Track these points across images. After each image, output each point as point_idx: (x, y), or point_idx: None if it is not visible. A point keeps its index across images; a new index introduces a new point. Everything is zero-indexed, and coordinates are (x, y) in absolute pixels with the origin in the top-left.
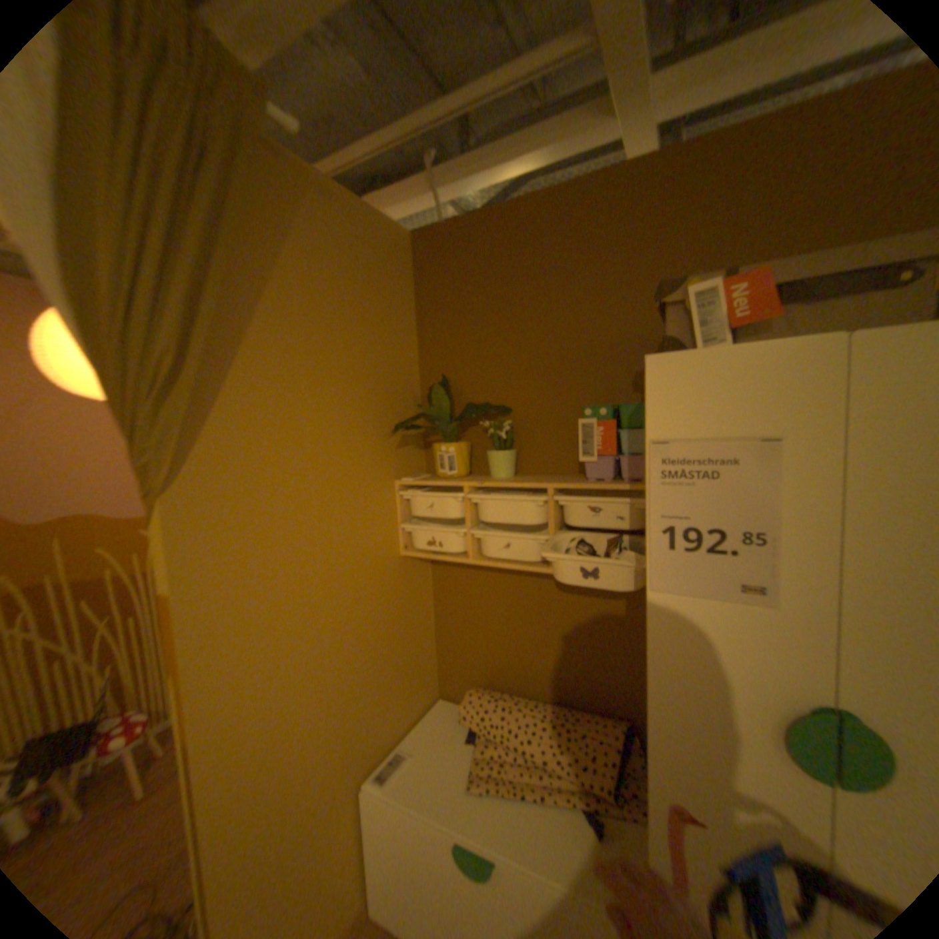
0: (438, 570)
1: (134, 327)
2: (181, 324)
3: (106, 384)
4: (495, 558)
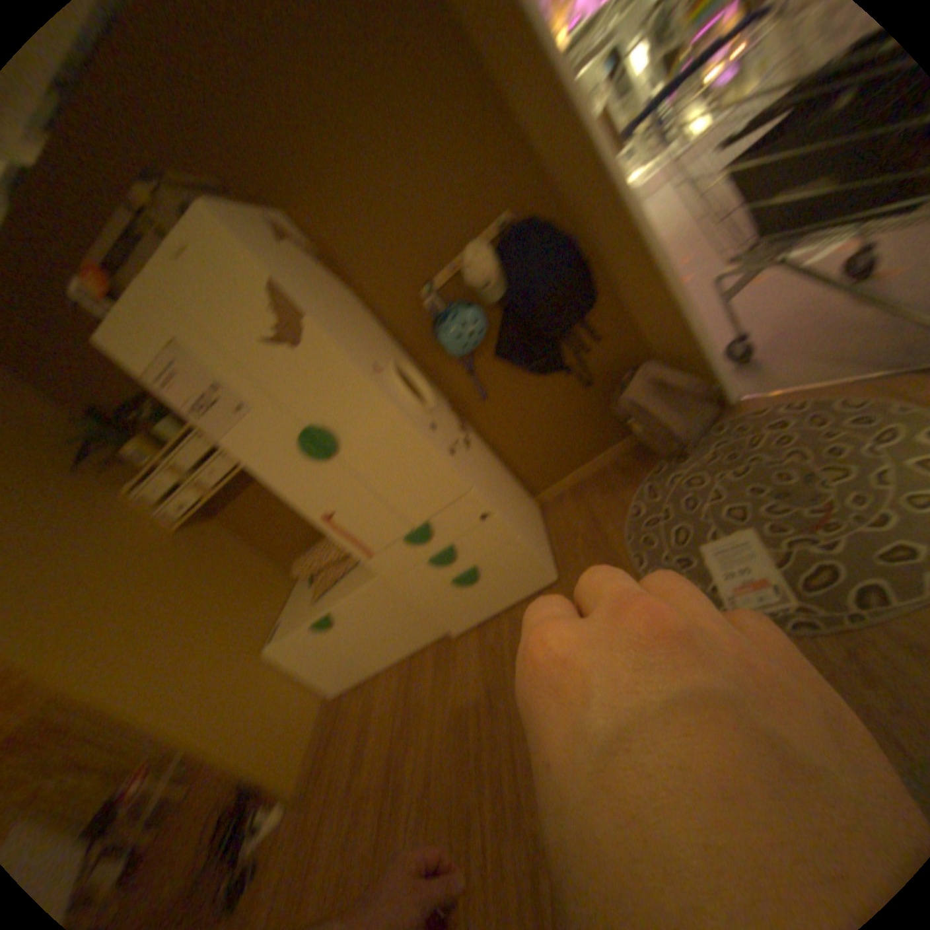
0: (218, 522)
1: None
2: None
3: None
4: (213, 487)
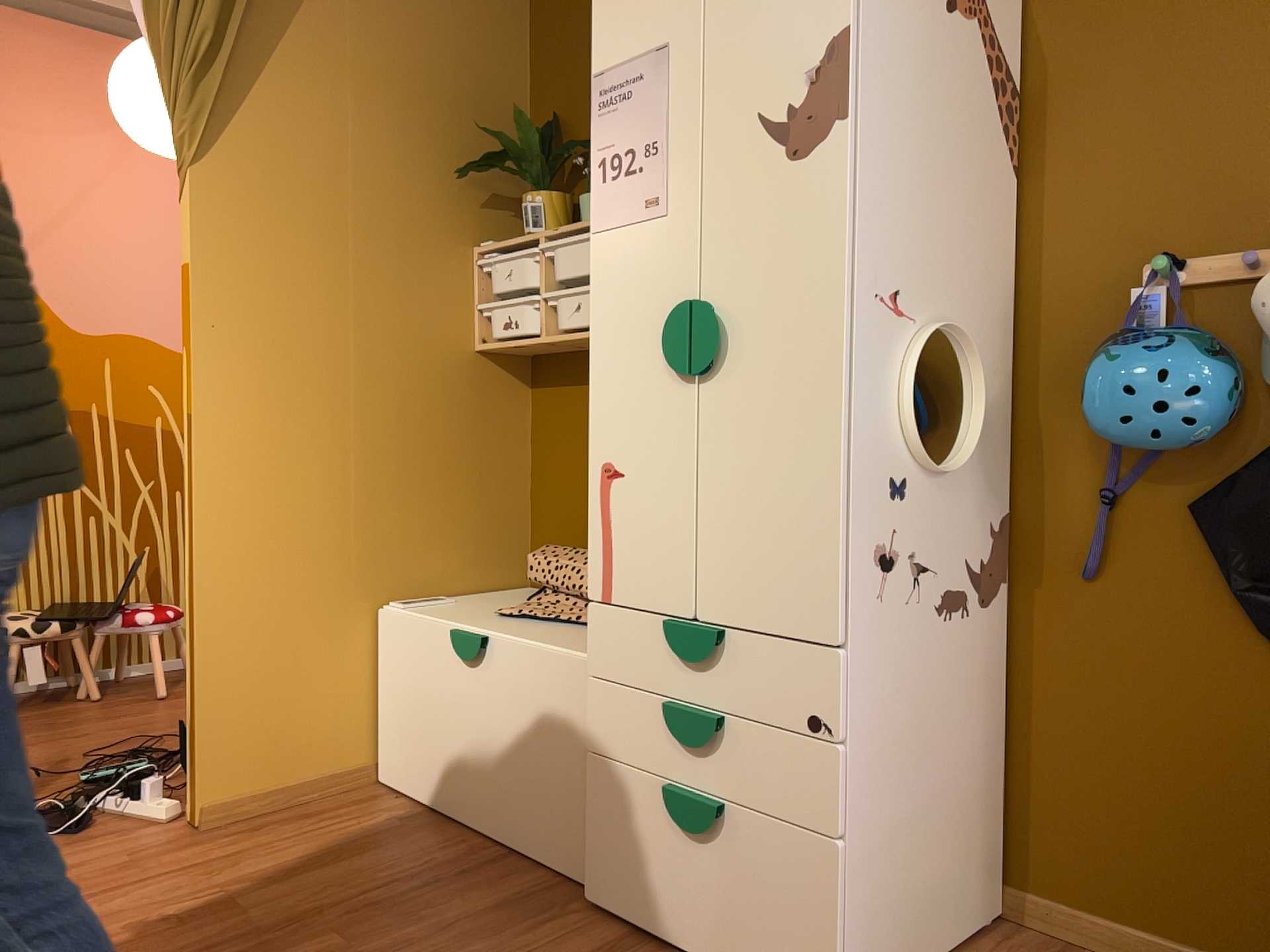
0: (536, 395)
1: (185, 9)
2: (222, 8)
3: (162, 69)
4: (565, 327)
